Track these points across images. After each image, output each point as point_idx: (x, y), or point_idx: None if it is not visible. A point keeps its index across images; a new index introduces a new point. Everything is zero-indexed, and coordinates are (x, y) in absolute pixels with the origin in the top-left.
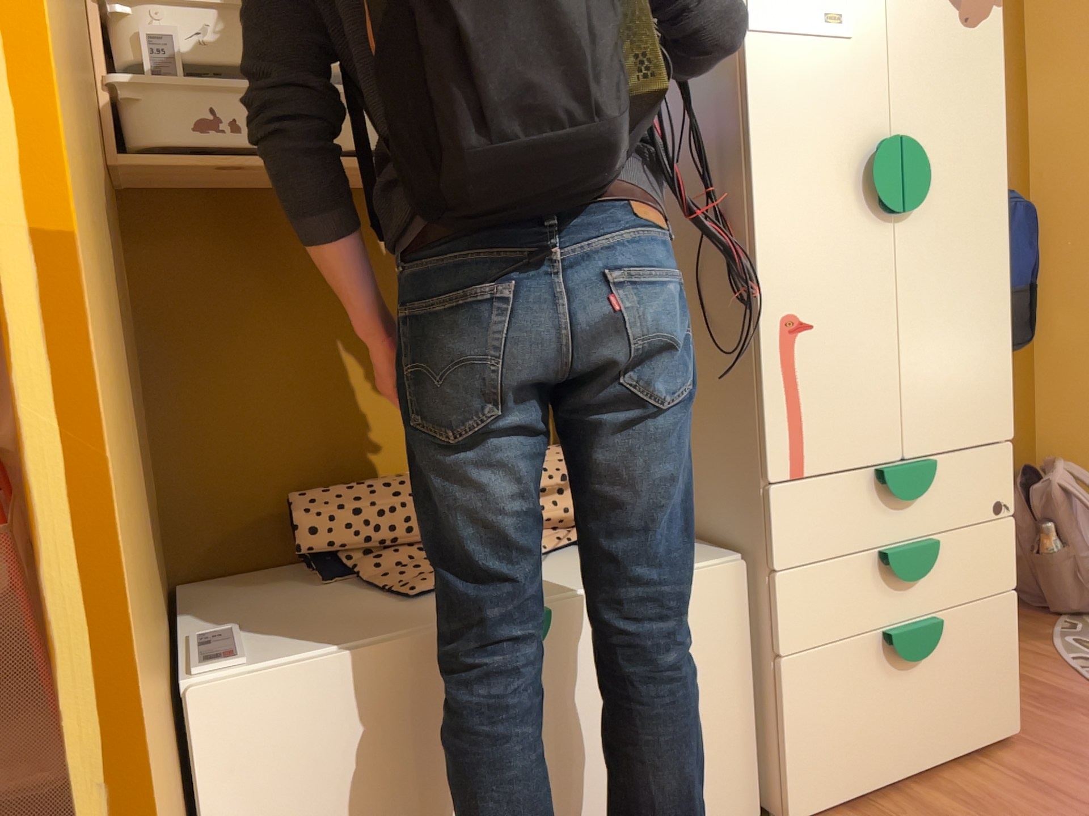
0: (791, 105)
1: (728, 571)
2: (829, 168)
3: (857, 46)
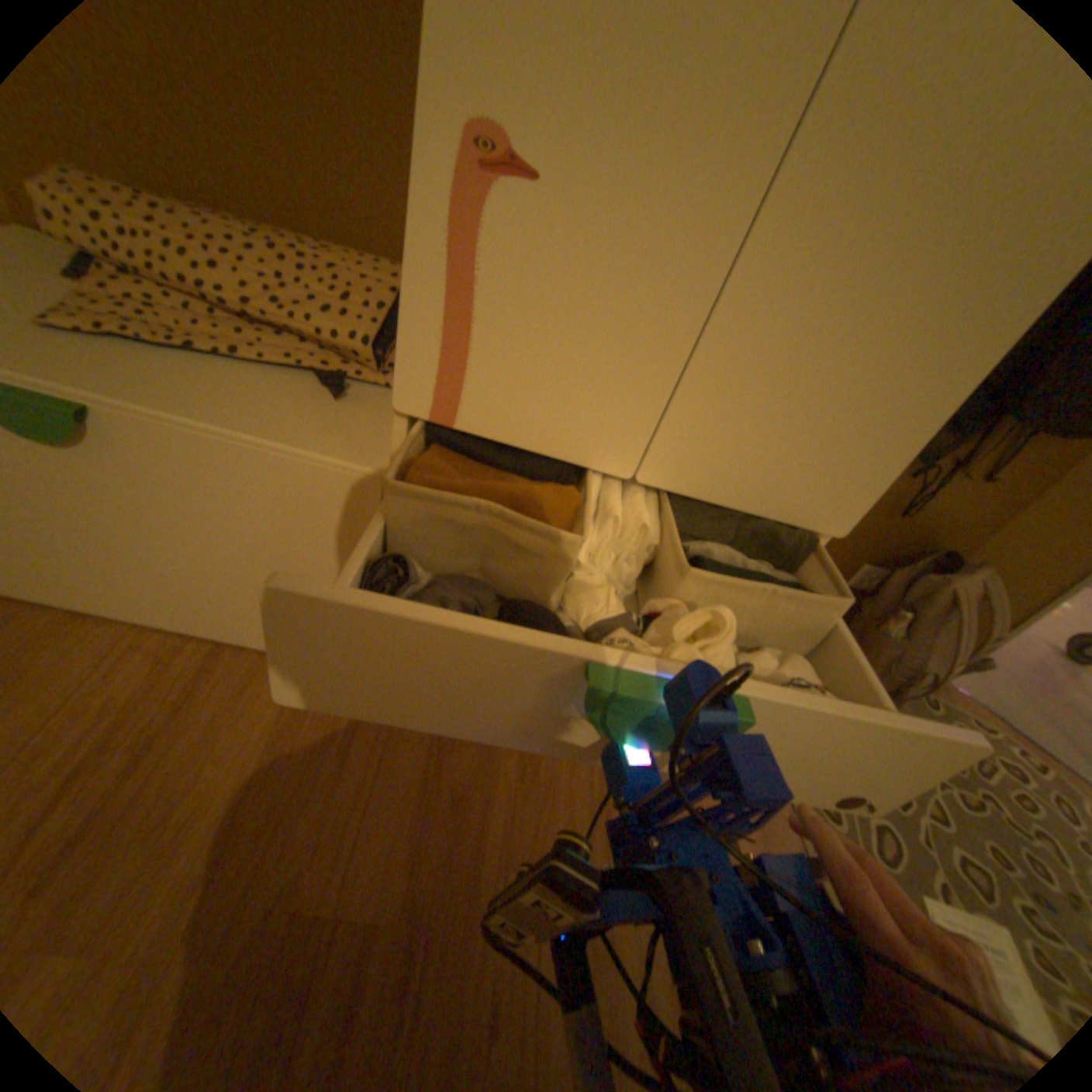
0: None
1: (351, 477)
2: None
3: None
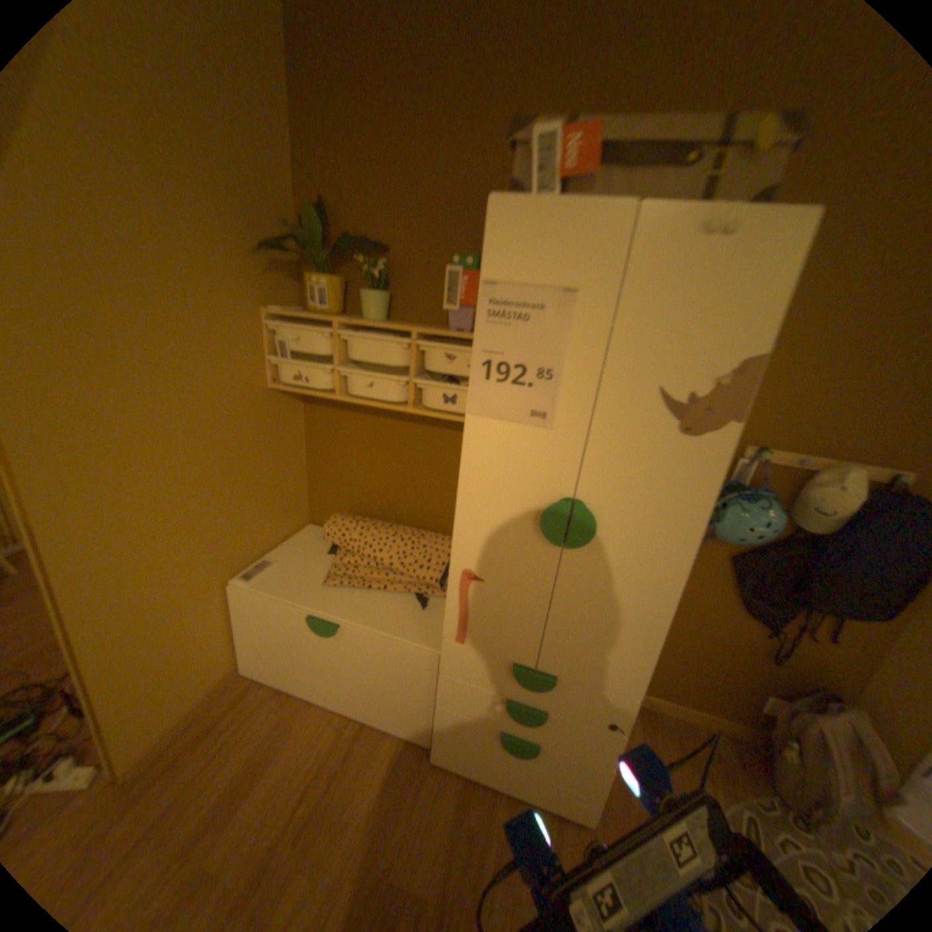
0: (491, 461)
1: (427, 655)
2: (513, 503)
3: (555, 435)
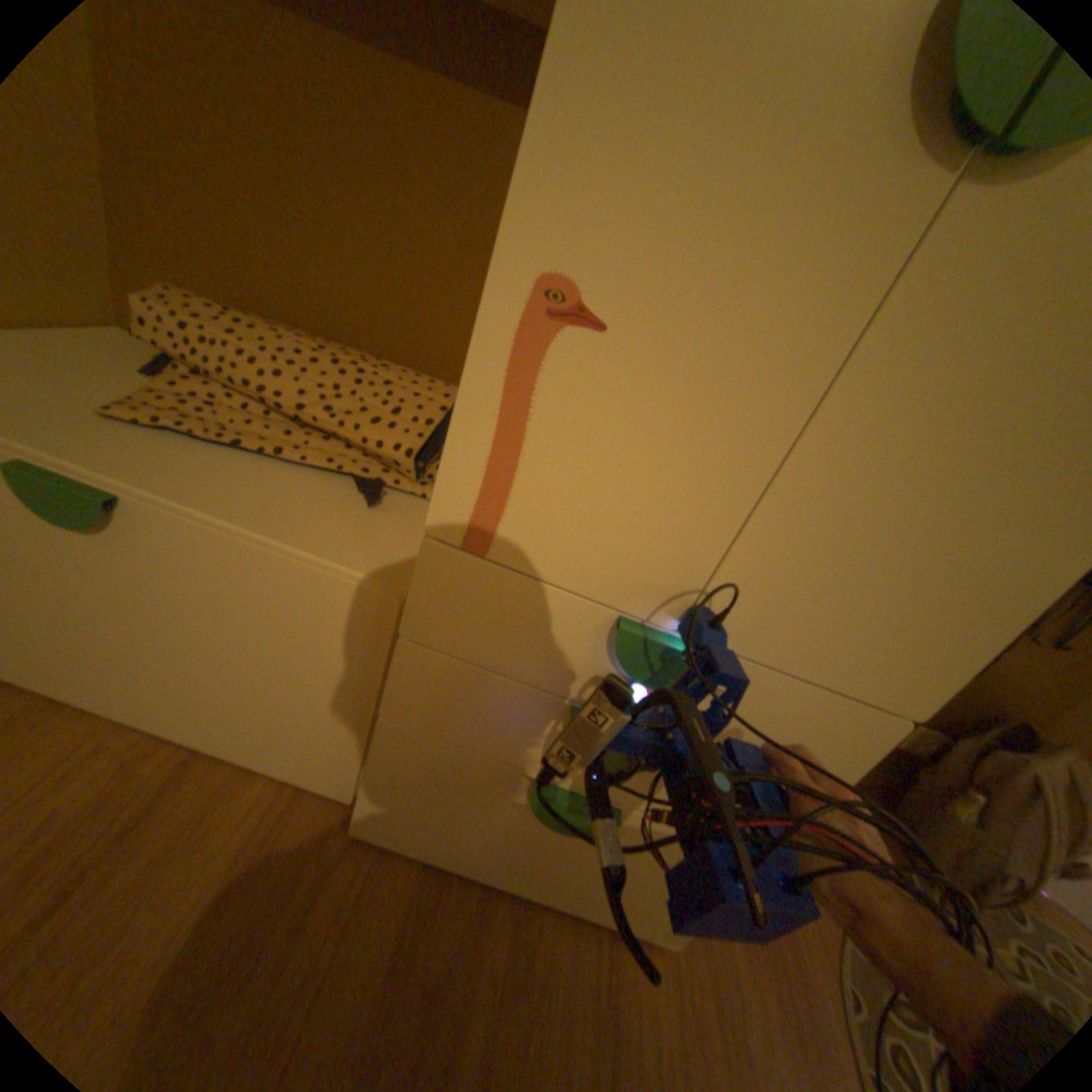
0: None
1: (371, 592)
2: None
3: None
